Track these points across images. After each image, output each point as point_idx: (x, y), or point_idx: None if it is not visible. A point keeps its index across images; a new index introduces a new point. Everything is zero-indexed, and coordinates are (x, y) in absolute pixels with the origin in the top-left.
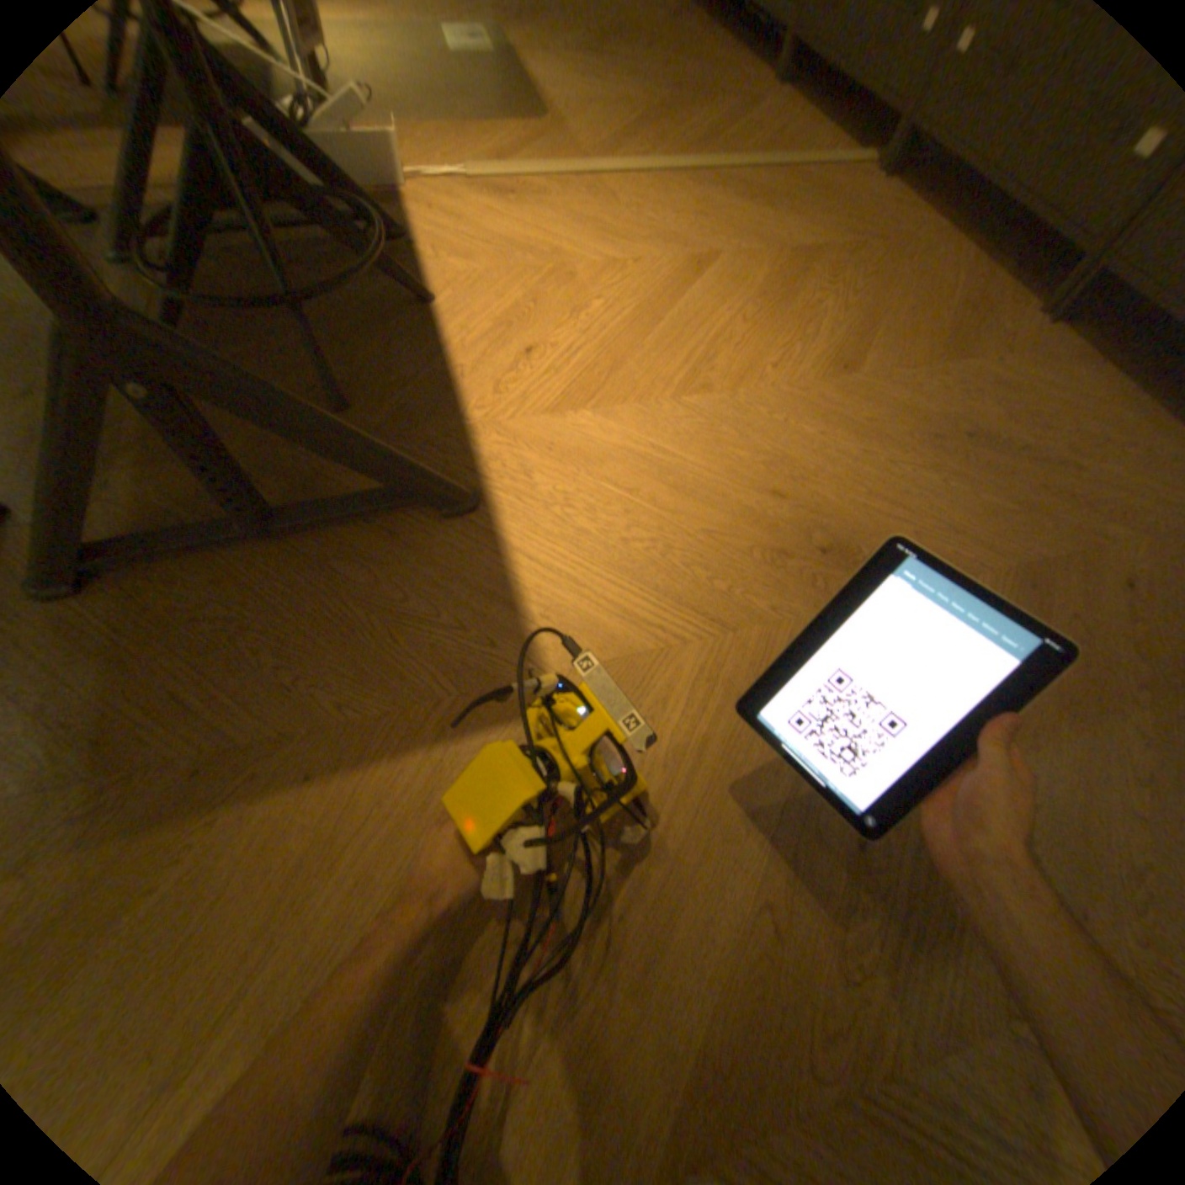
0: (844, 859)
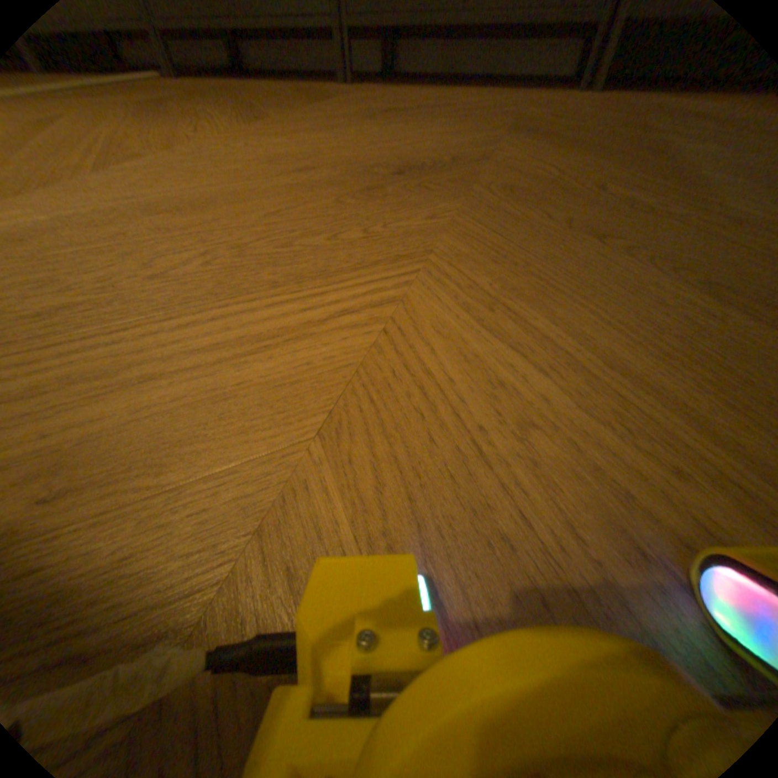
0: None
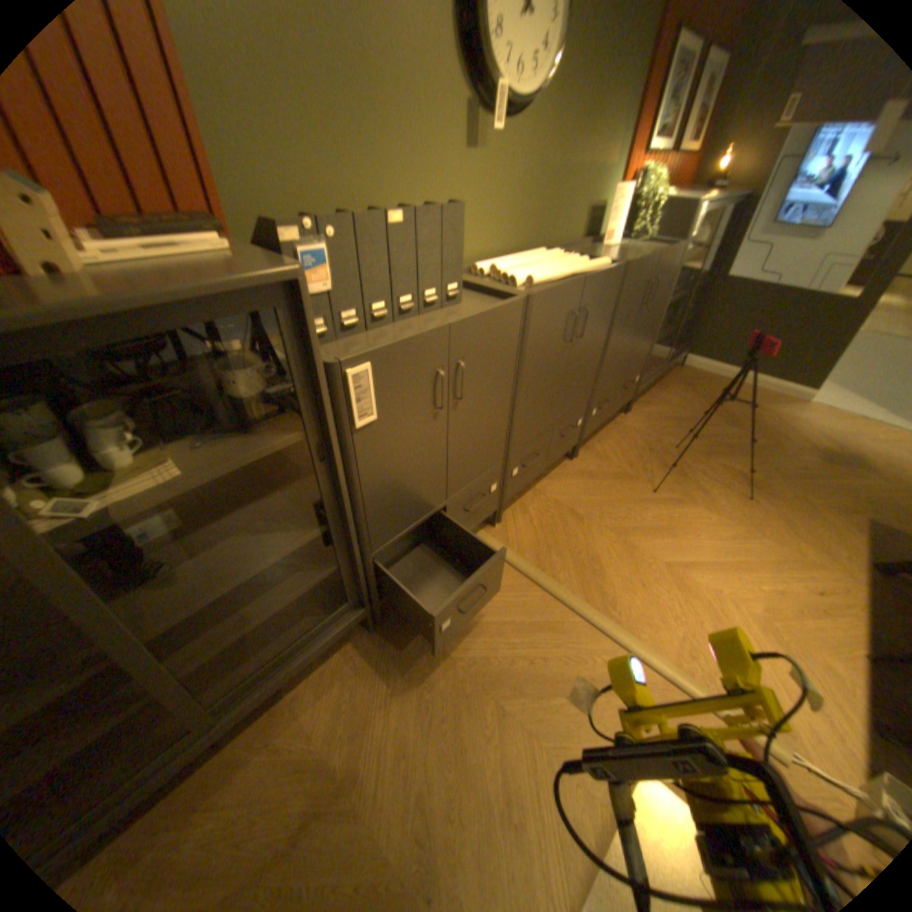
0: (810, 472)
